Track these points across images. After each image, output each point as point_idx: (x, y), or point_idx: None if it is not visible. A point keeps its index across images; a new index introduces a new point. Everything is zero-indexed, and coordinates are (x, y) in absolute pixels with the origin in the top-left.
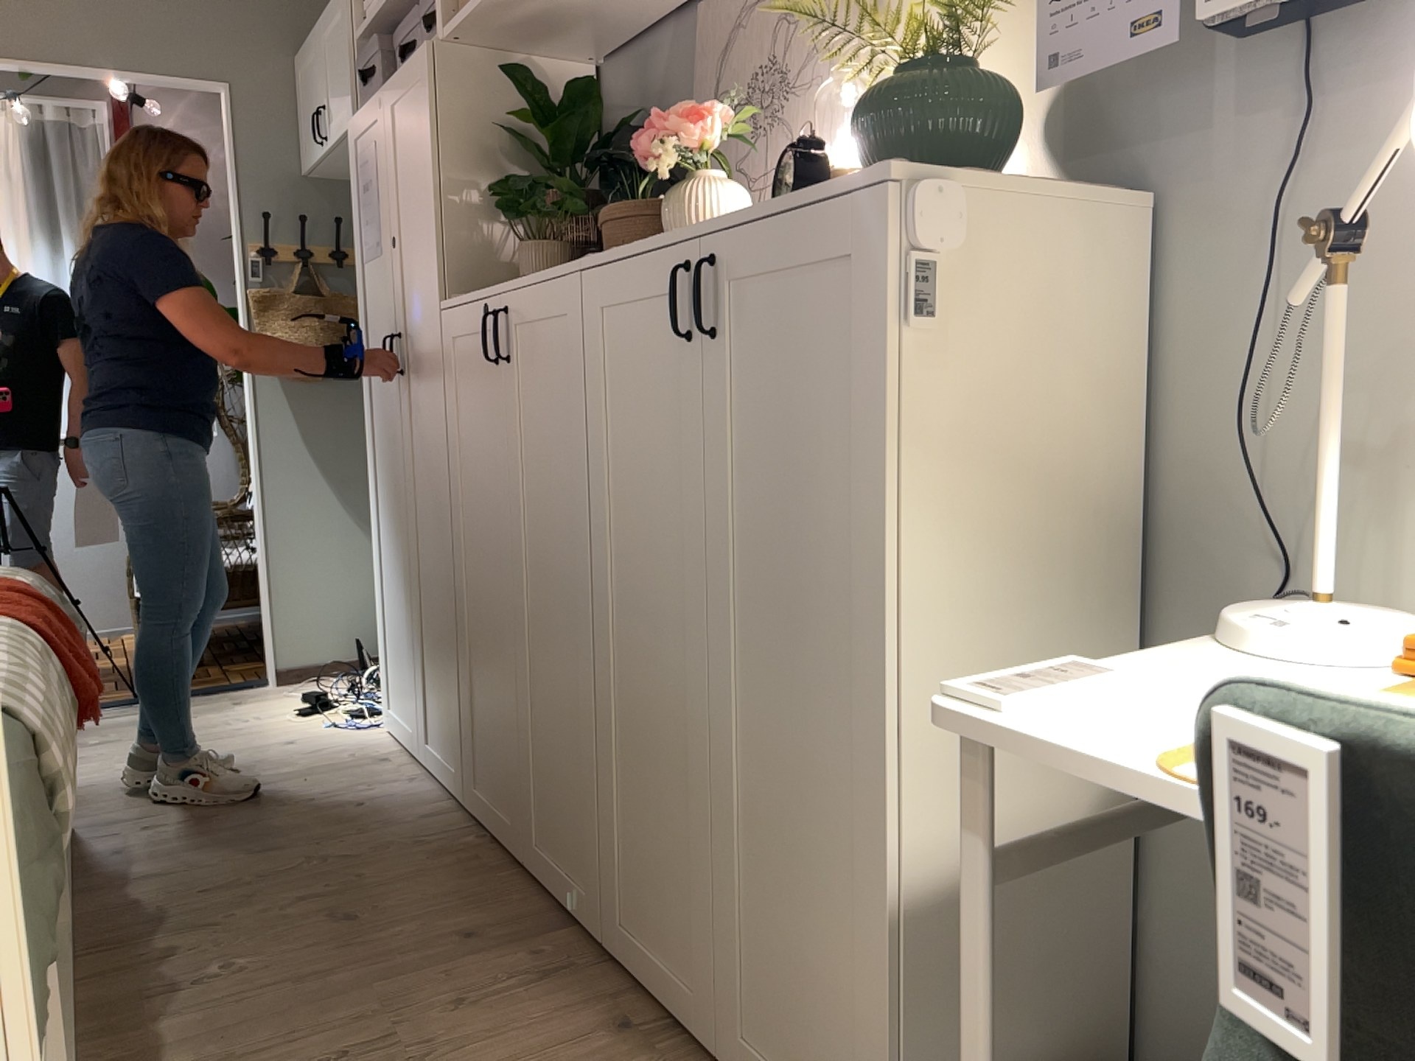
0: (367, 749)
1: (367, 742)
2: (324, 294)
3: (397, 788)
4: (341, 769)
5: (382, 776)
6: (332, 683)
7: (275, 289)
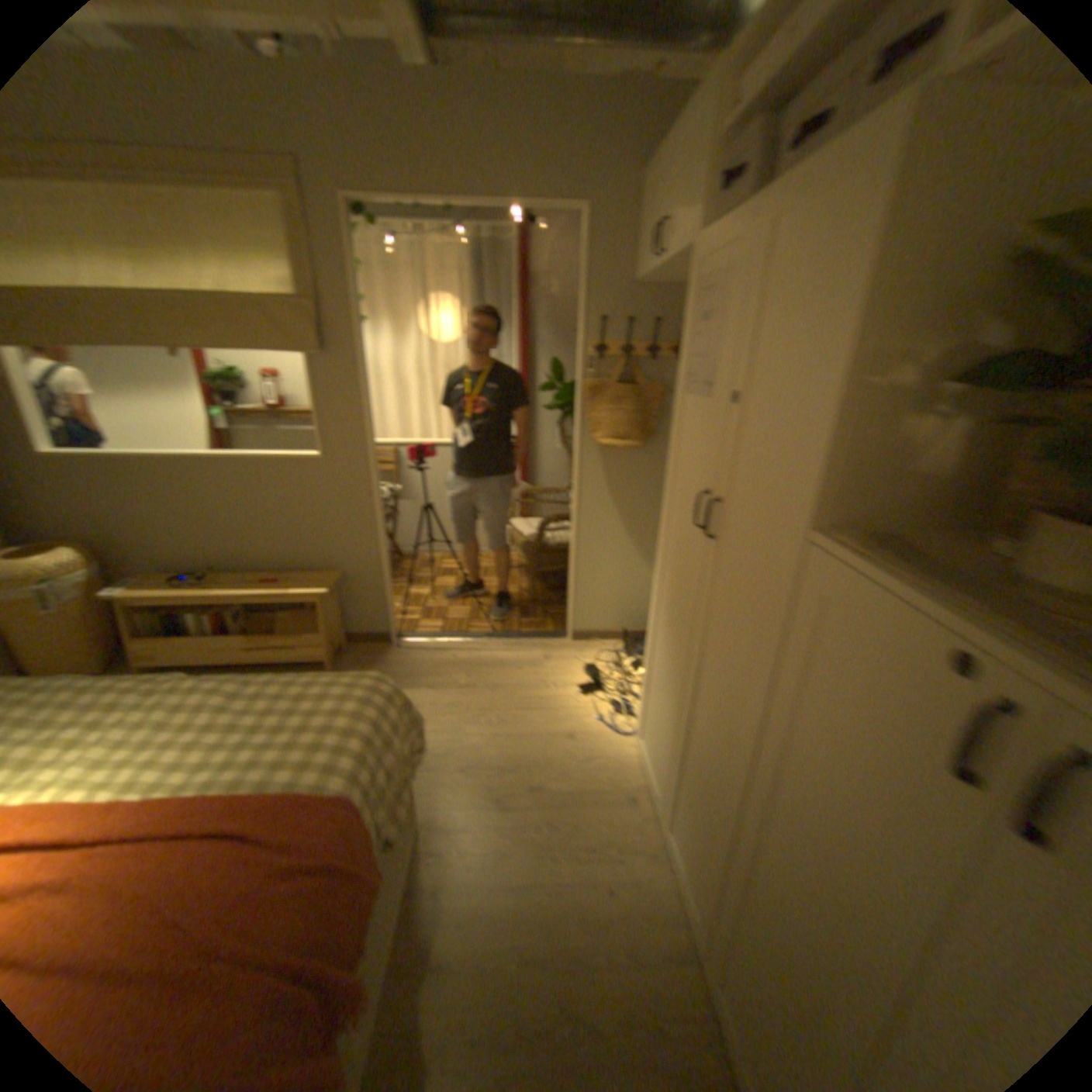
0: (621, 775)
1: (621, 761)
2: (637, 383)
3: (641, 868)
4: (600, 803)
5: (630, 835)
6: (603, 660)
7: (602, 379)
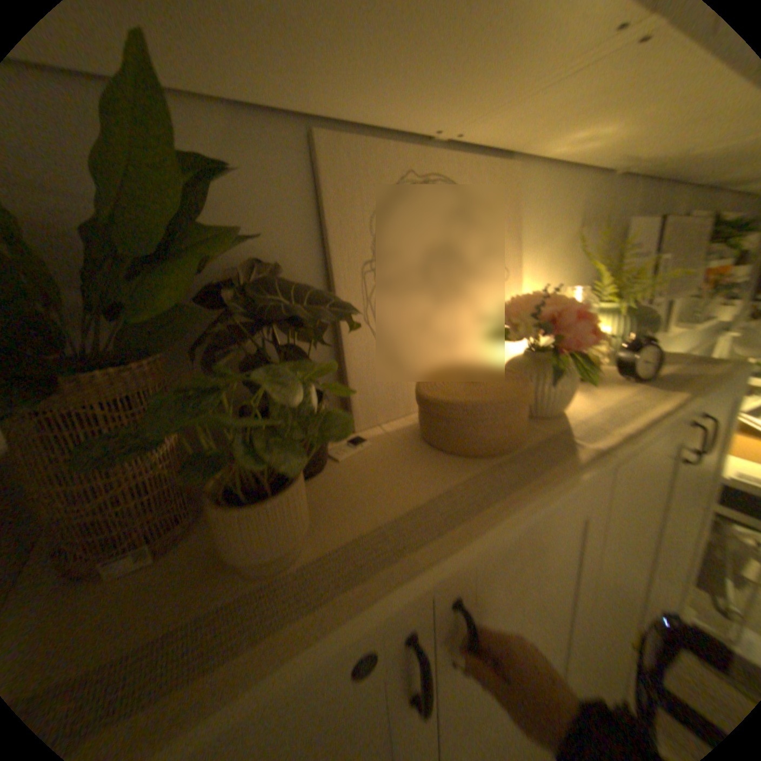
0: None
1: None
2: None
3: None
4: None
5: None
6: None
7: None
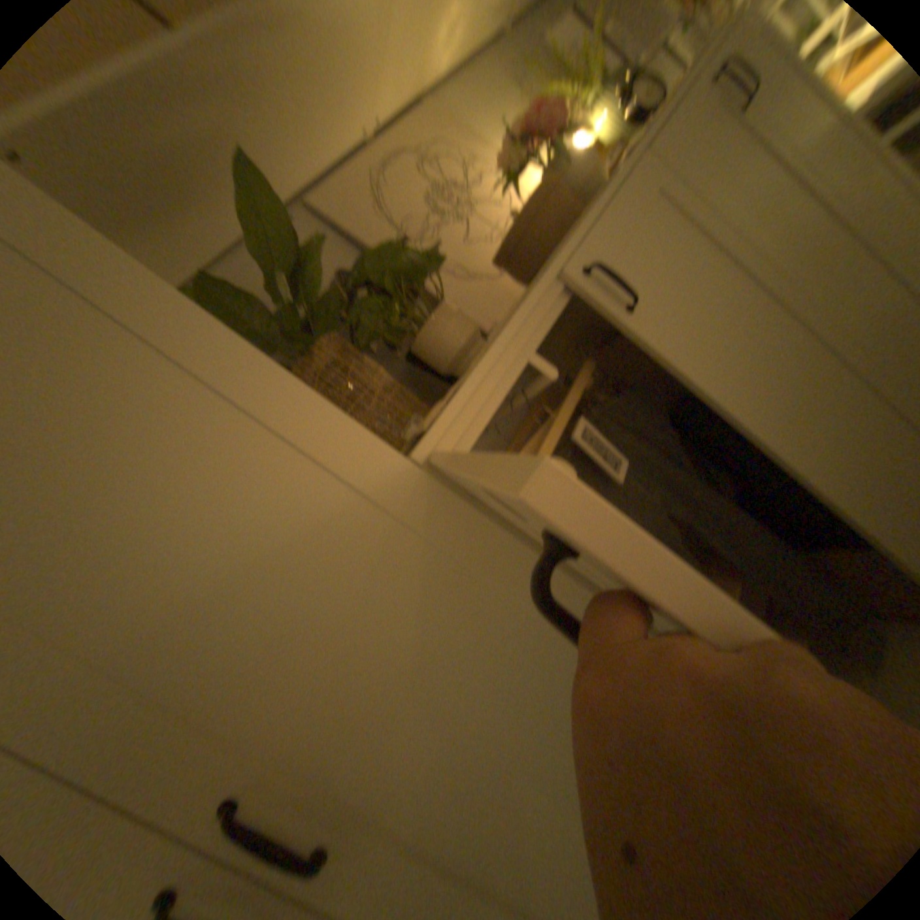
0: None
1: None
2: None
3: None
4: None
5: None
6: None
7: None
